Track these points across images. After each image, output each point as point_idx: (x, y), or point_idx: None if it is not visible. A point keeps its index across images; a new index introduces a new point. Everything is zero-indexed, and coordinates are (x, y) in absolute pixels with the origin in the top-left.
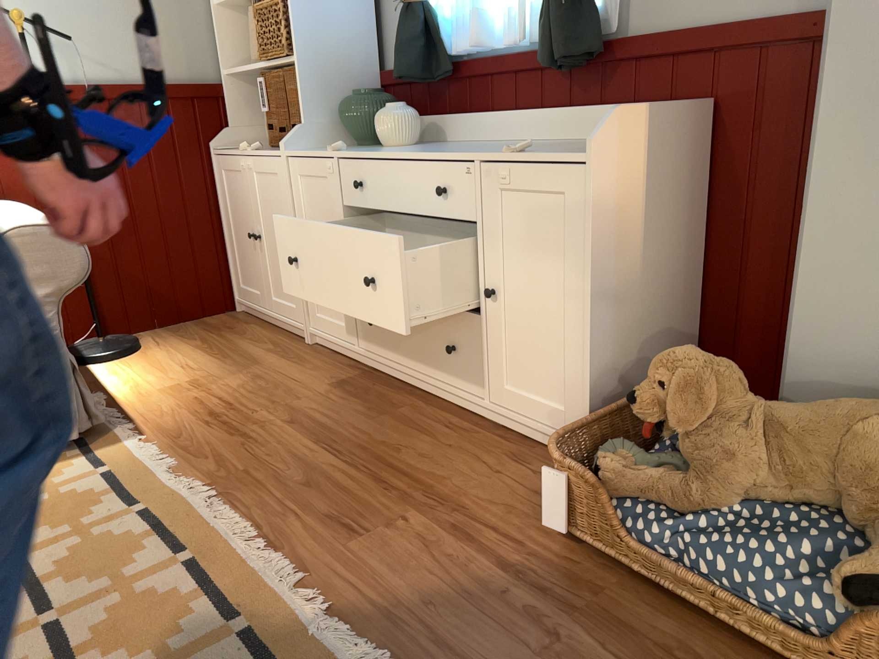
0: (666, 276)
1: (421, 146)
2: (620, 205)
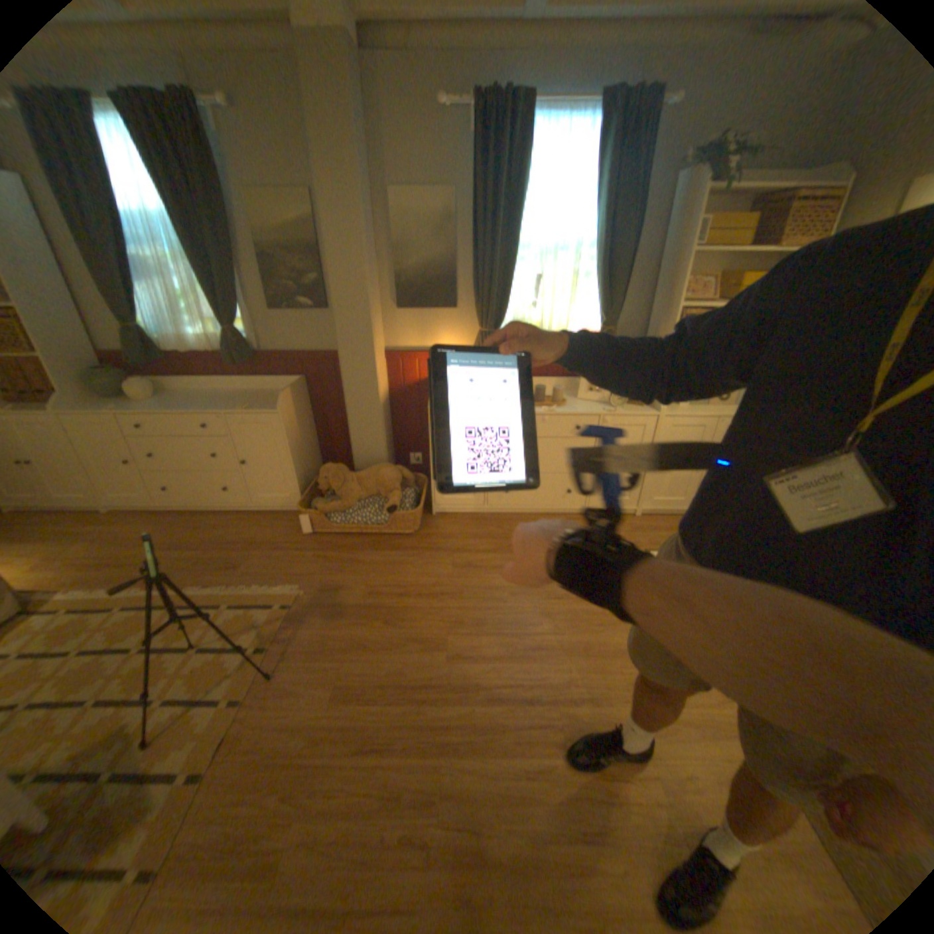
0: (307, 439)
1: (160, 398)
2: (291, 423)
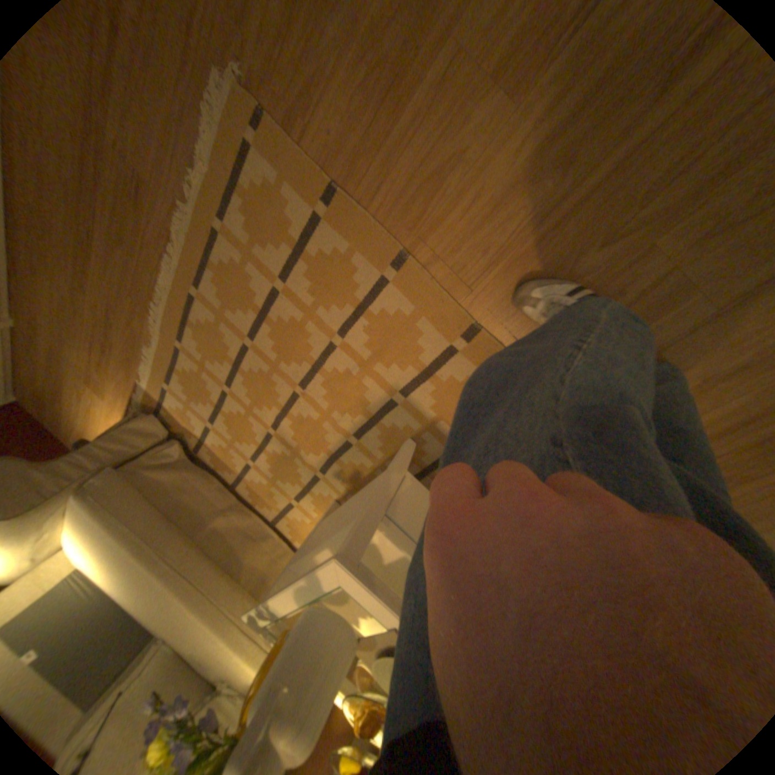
0: None
1: None
2: None
